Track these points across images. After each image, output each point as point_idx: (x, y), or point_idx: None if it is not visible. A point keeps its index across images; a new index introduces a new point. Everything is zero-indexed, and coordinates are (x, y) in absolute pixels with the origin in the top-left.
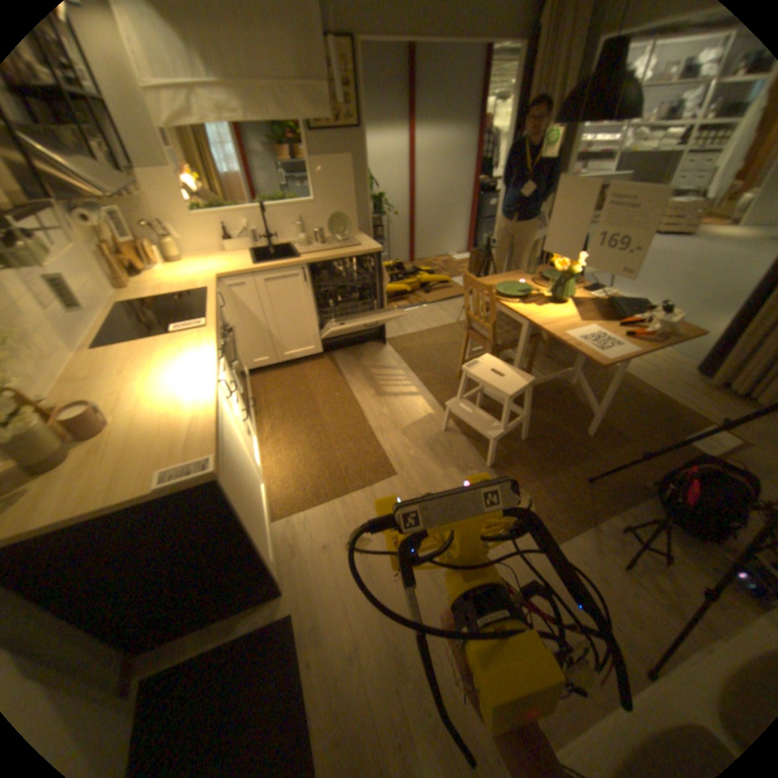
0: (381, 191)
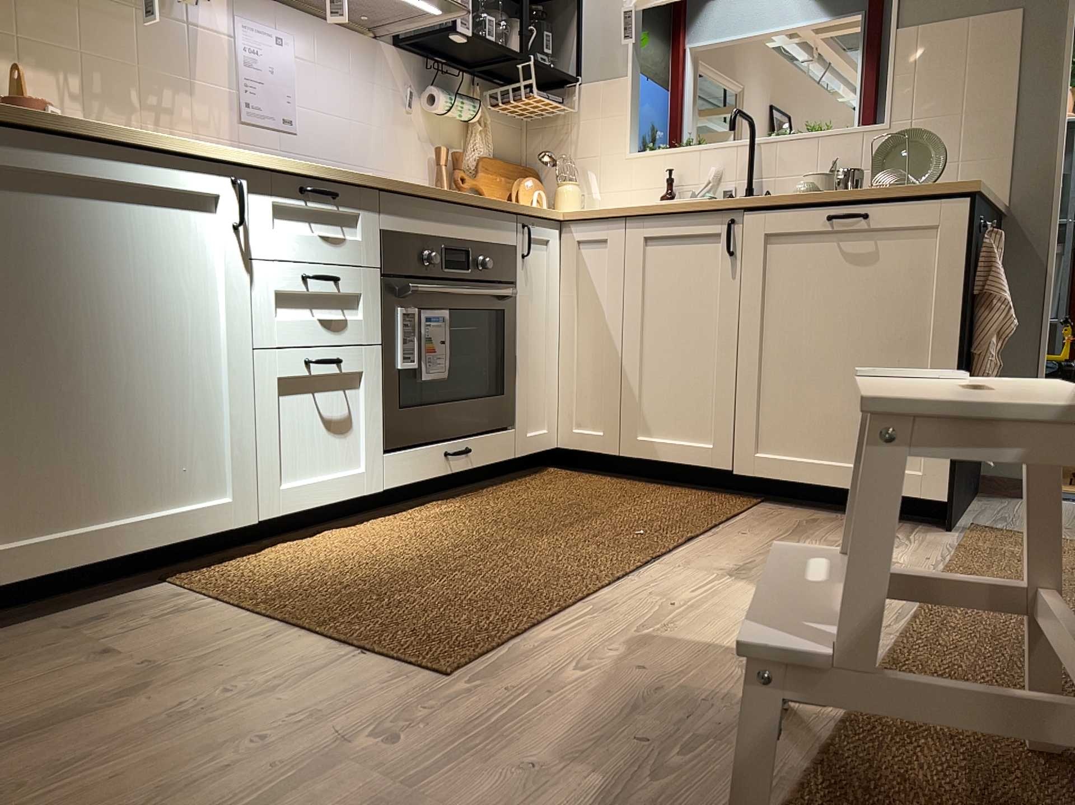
0: None
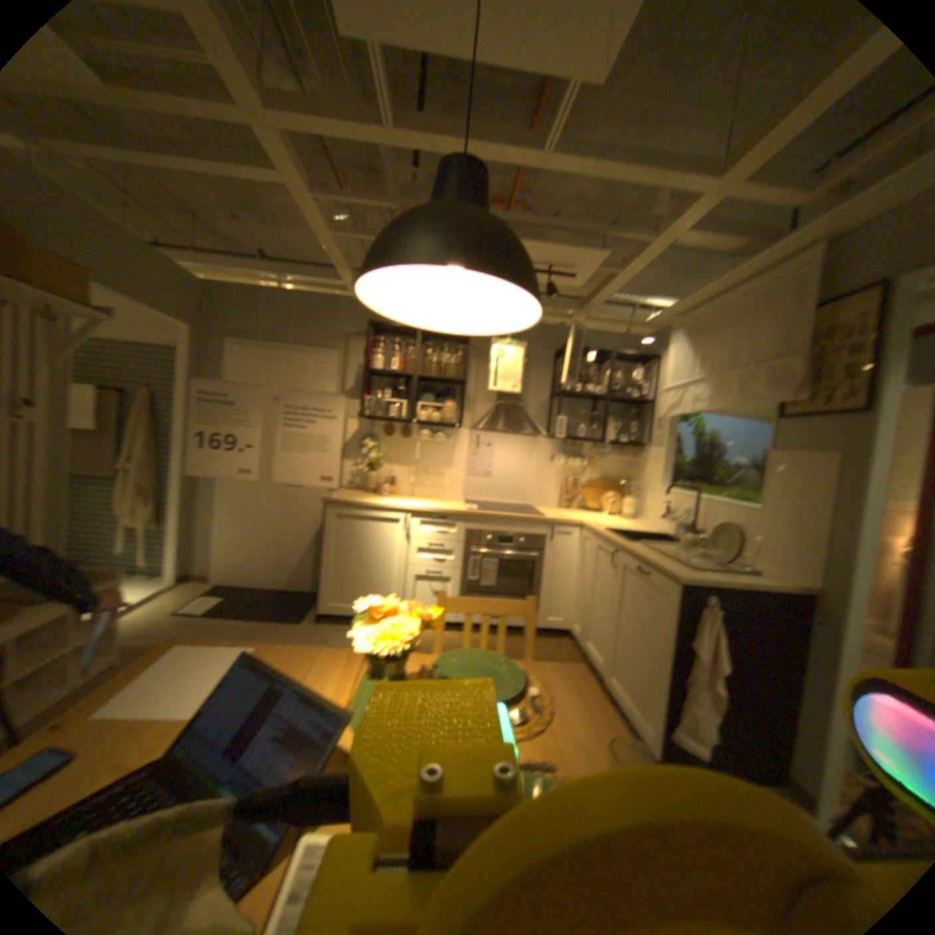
0: None
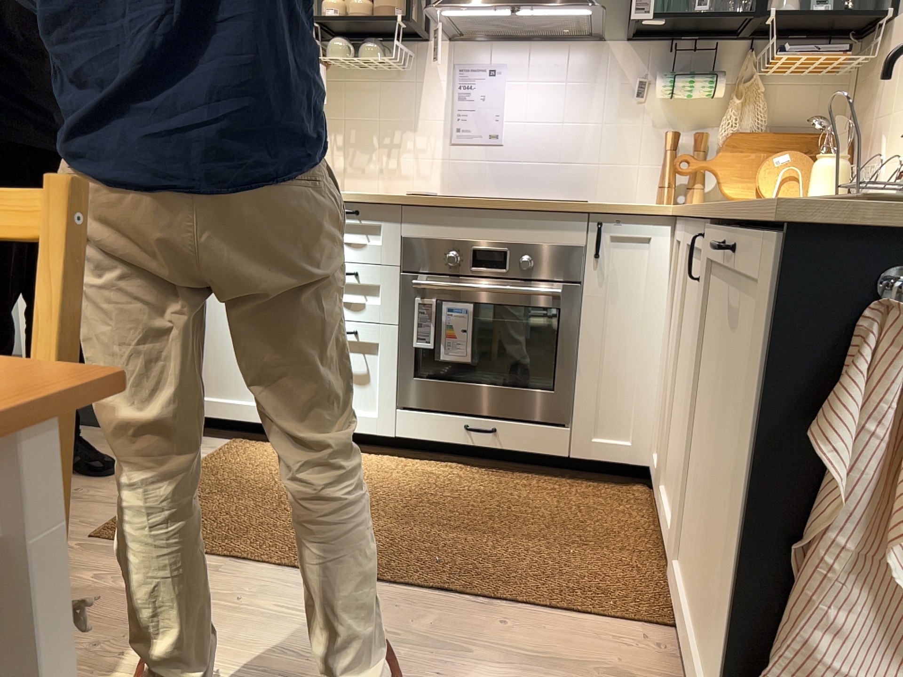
0: None
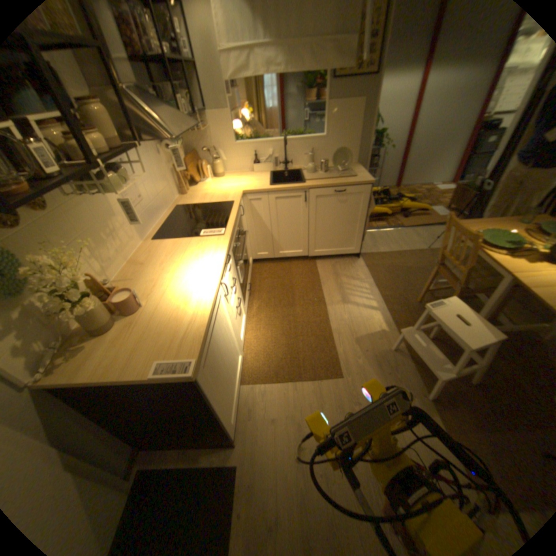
0: (385, 126)
